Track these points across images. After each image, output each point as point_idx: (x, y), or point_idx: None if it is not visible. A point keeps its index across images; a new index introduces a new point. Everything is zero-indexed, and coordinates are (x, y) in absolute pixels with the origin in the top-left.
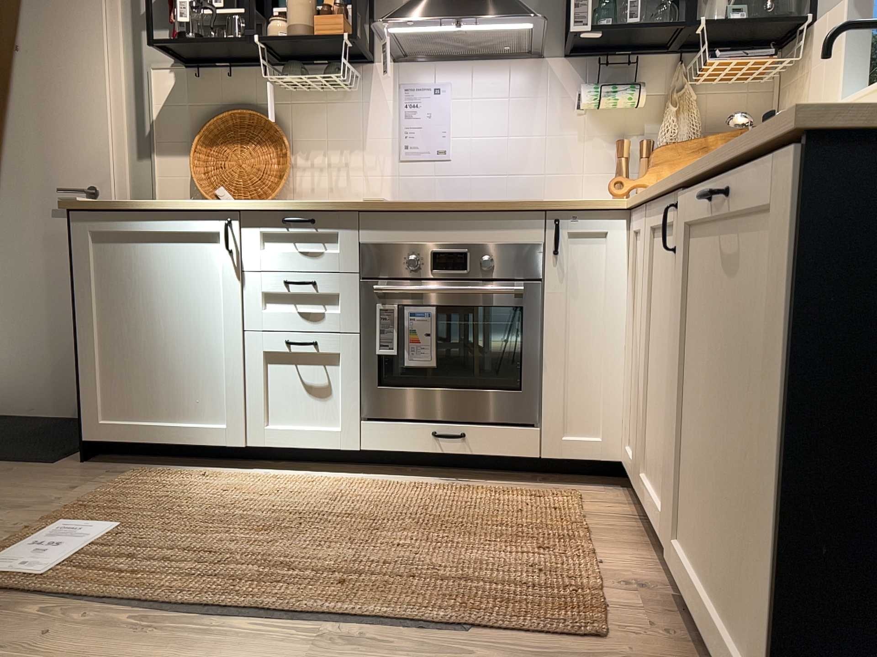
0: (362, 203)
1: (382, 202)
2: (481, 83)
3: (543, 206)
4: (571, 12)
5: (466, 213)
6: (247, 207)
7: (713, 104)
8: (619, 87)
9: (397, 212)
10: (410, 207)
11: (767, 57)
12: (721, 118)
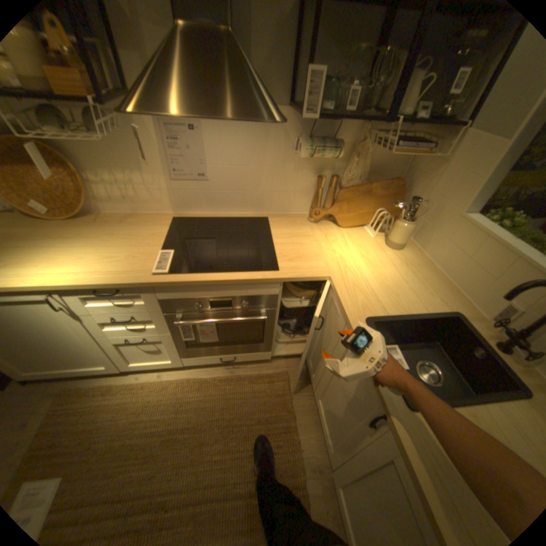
0: (153, 282)
1: (168, 279)
2: (227, 122)
3: (279, 281)
4: (306, 95)
5: (228, 283)
6: (59, 288)
7: (381, 151)
8: (326, 134)
9: (180, 285)
10: (190, 284)
11: (431, 148)
12: (383, 160)
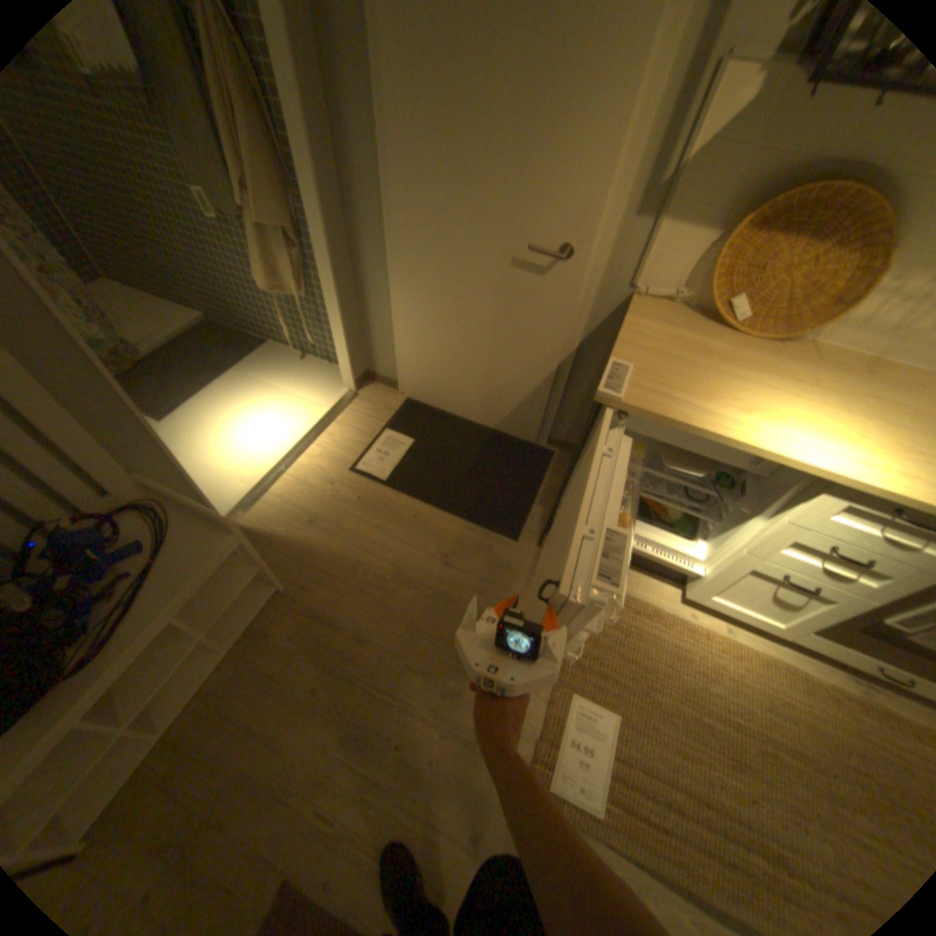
0: None
1: None
2: None
3: None
4: None
5: None
6: (863, 488)
7: None
8: None
9: None
10: None
11: None
12: None
